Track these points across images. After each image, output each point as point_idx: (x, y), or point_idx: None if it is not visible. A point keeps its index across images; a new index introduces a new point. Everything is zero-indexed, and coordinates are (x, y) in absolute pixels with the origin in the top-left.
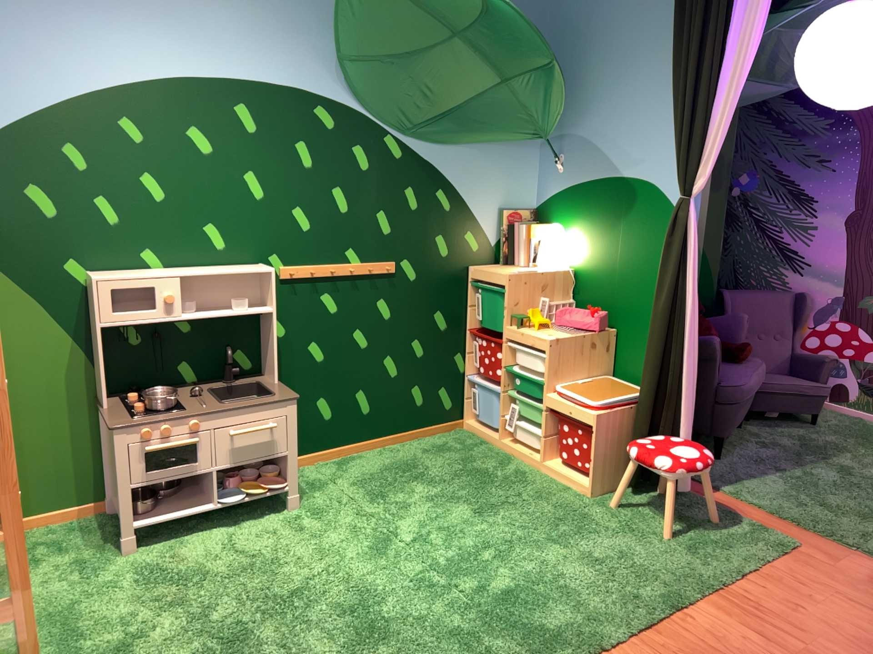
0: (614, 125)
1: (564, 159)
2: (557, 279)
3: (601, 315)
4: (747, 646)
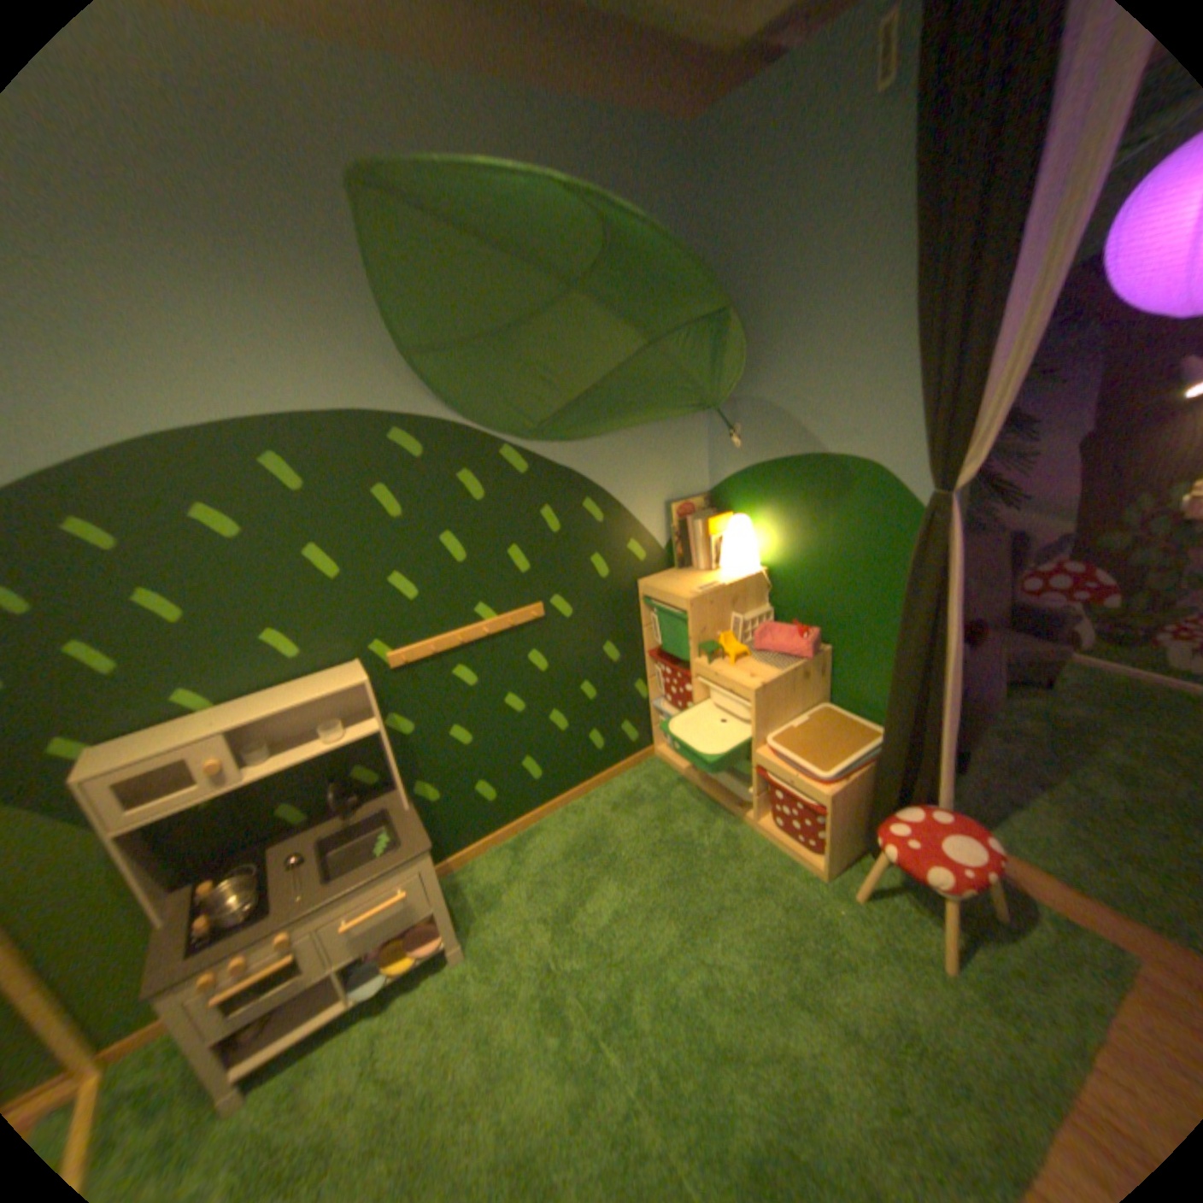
0: (810, 382)
1: (740, 430)
2: (748, 588)
3: (813, 640)
4: None
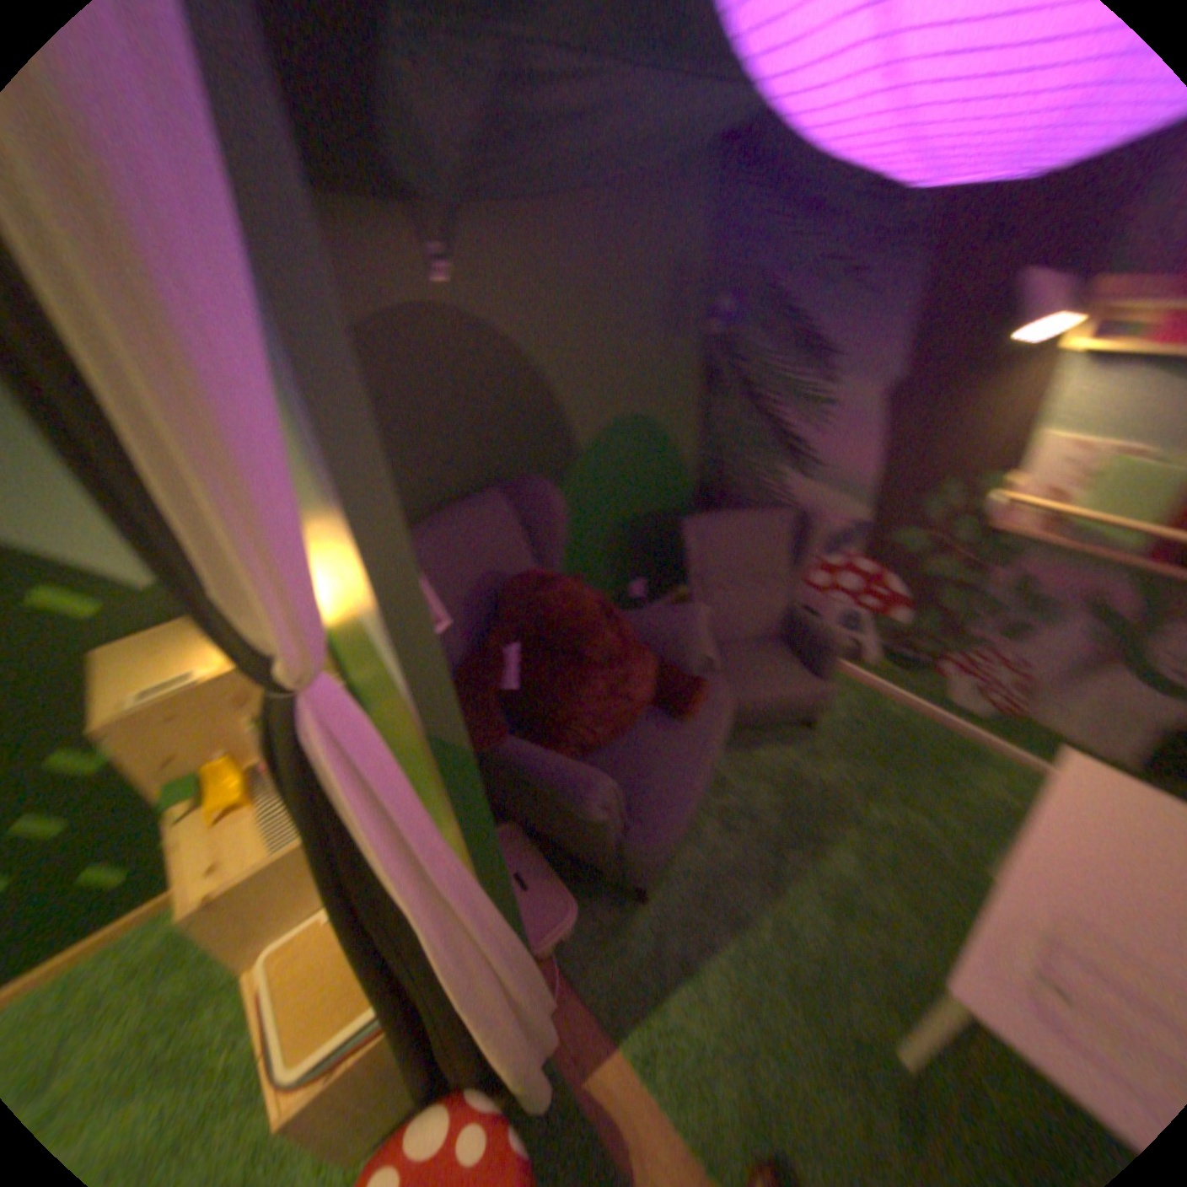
0: None
1: None
2: None
3: None
4: None
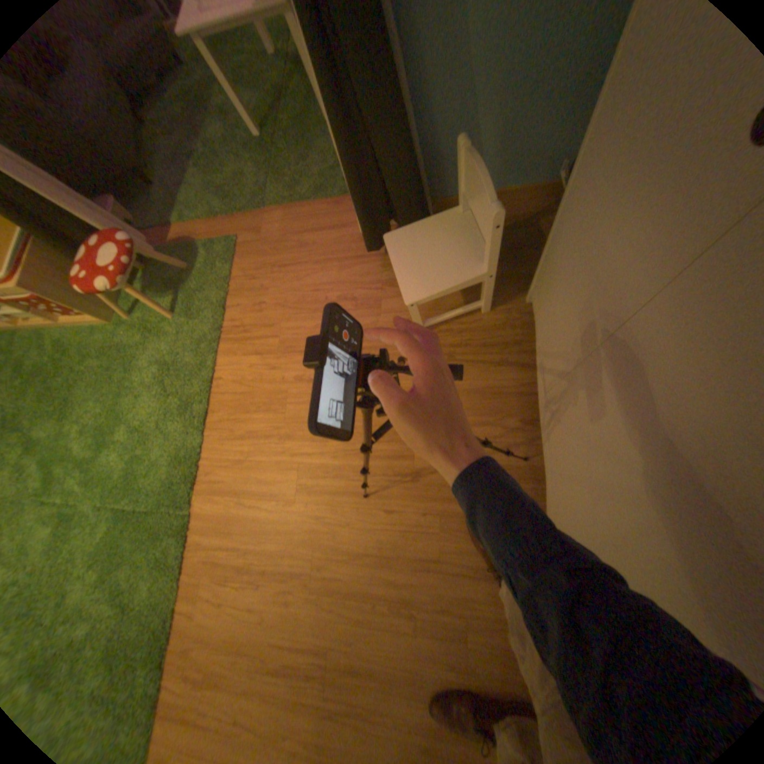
0: None
1: None
2: None
3: None
4: (253, 373)
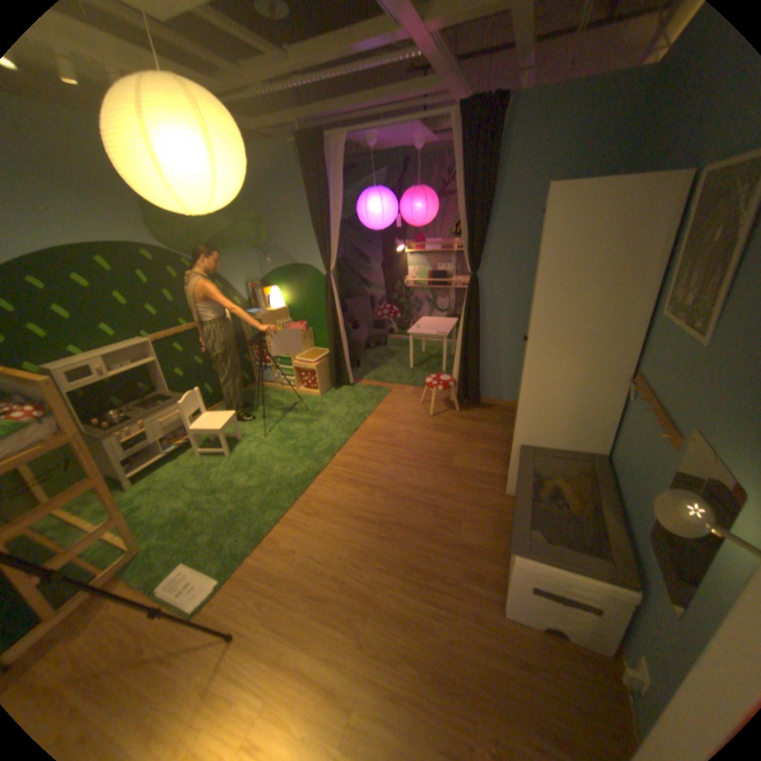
0: (289, 241)
1: (269, 257)
2: (281, 313)
3: (305, 325)
4: (384, 425)
